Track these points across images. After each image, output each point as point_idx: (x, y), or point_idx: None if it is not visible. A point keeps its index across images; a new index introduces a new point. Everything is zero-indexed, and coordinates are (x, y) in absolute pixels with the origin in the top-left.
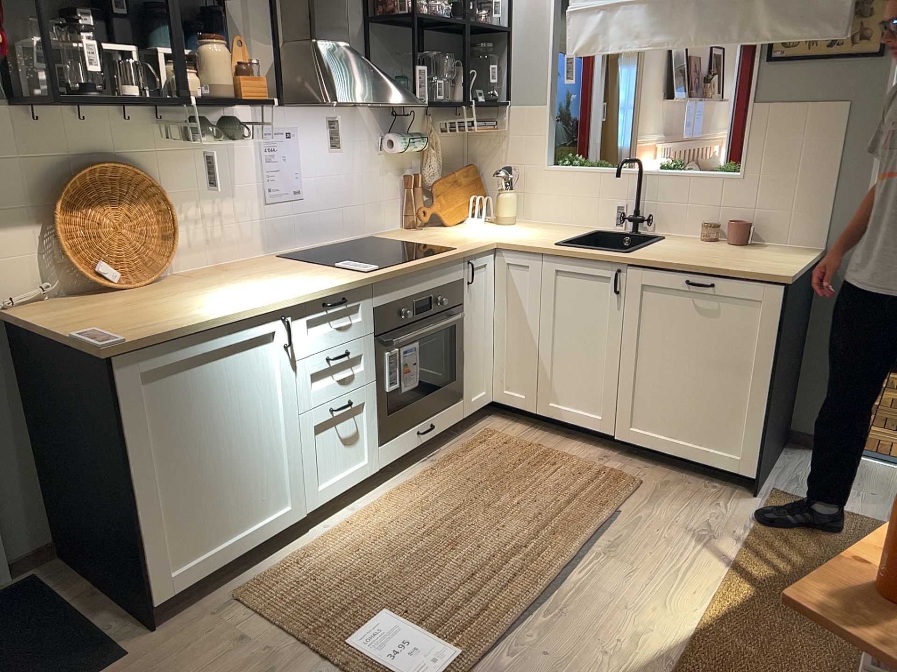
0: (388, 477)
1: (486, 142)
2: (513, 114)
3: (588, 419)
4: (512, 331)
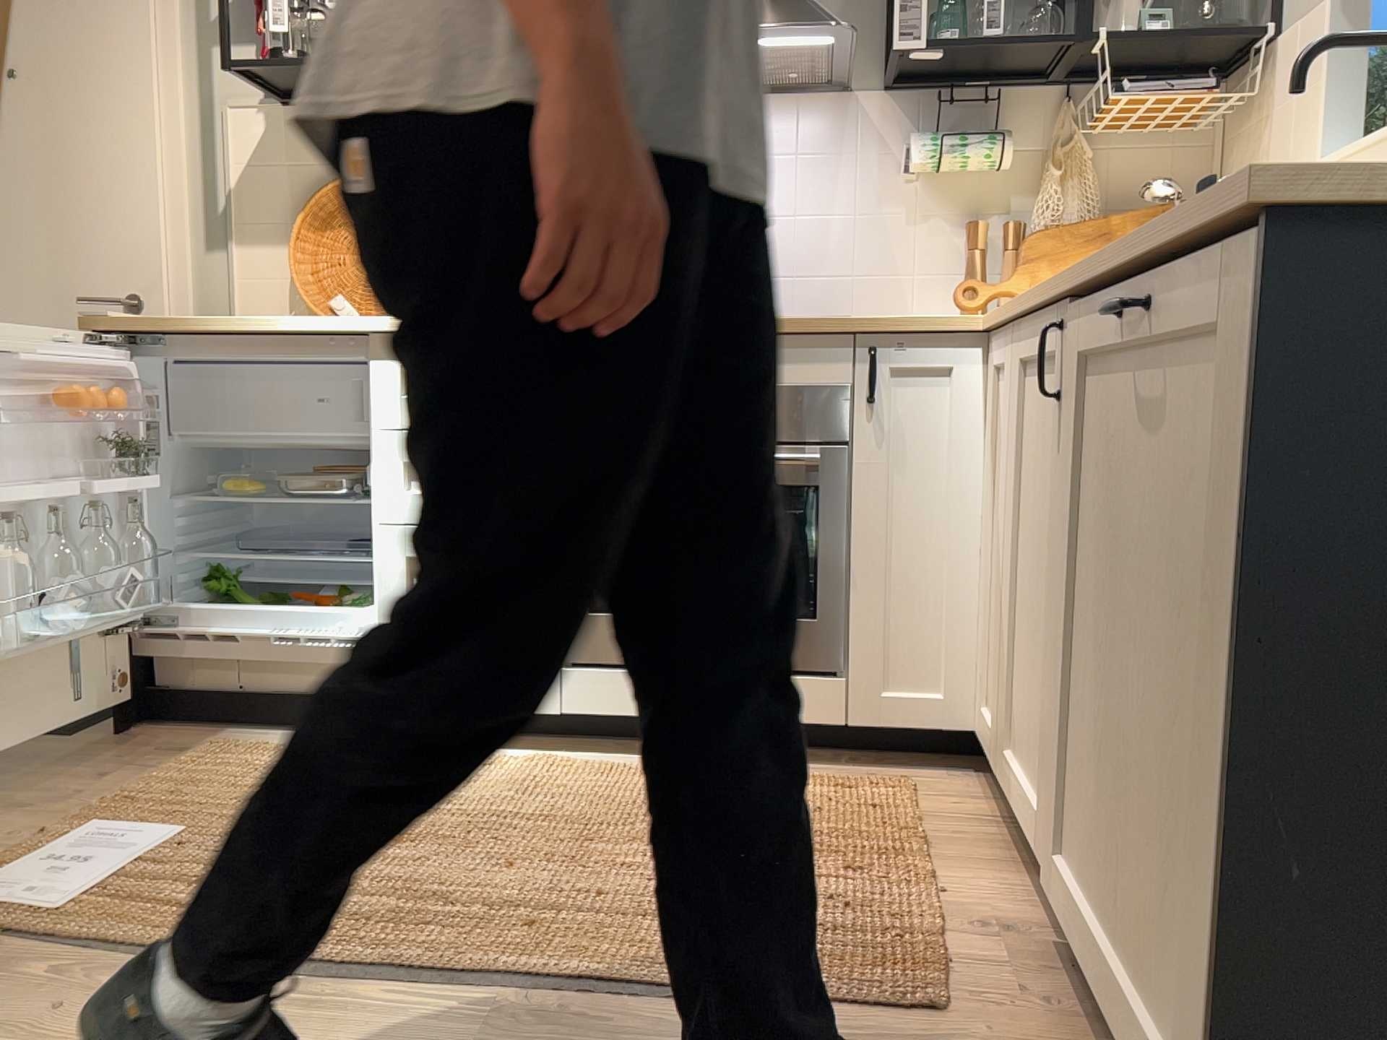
0: (609, 752)
1: (1237, 150)
2: (1276, 56)
3: (1034, 812)
4: (998, 546)
